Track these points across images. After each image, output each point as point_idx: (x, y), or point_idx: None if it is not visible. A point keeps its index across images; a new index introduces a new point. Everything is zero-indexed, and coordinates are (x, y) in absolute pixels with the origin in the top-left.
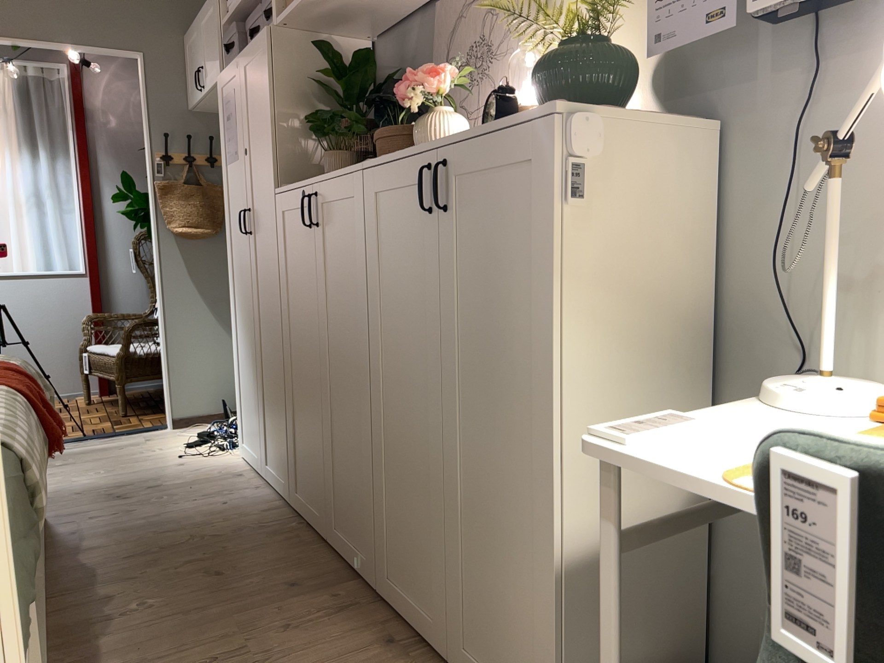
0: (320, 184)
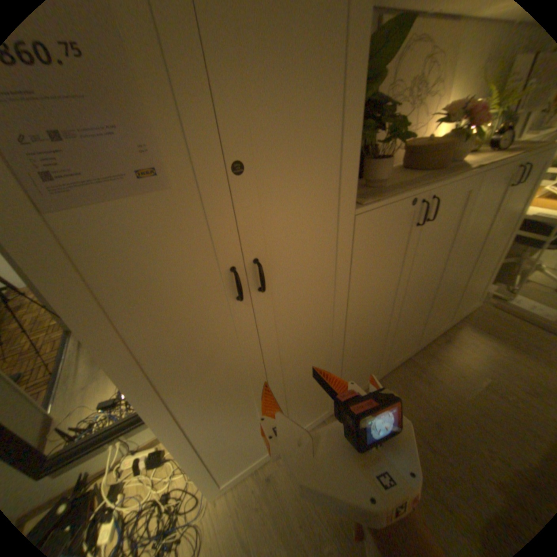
0: (444, 187)
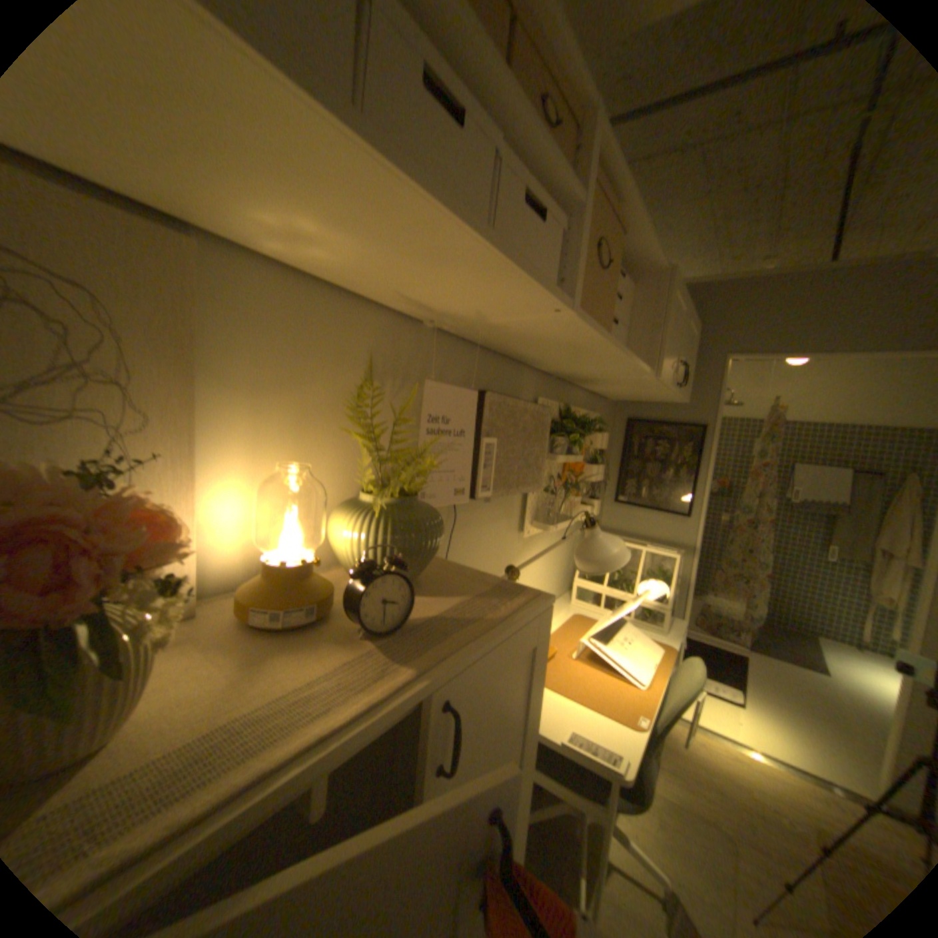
0: None
